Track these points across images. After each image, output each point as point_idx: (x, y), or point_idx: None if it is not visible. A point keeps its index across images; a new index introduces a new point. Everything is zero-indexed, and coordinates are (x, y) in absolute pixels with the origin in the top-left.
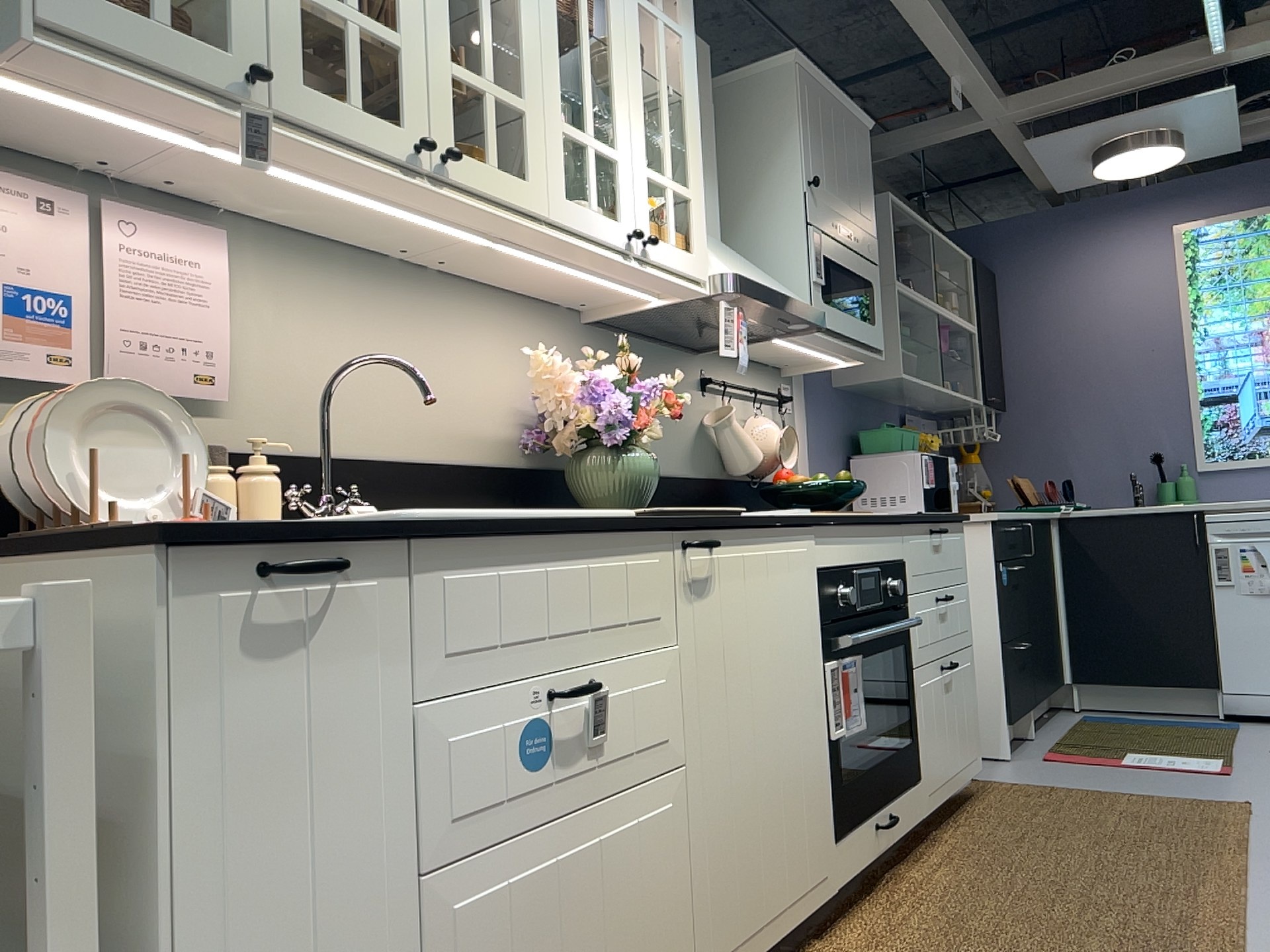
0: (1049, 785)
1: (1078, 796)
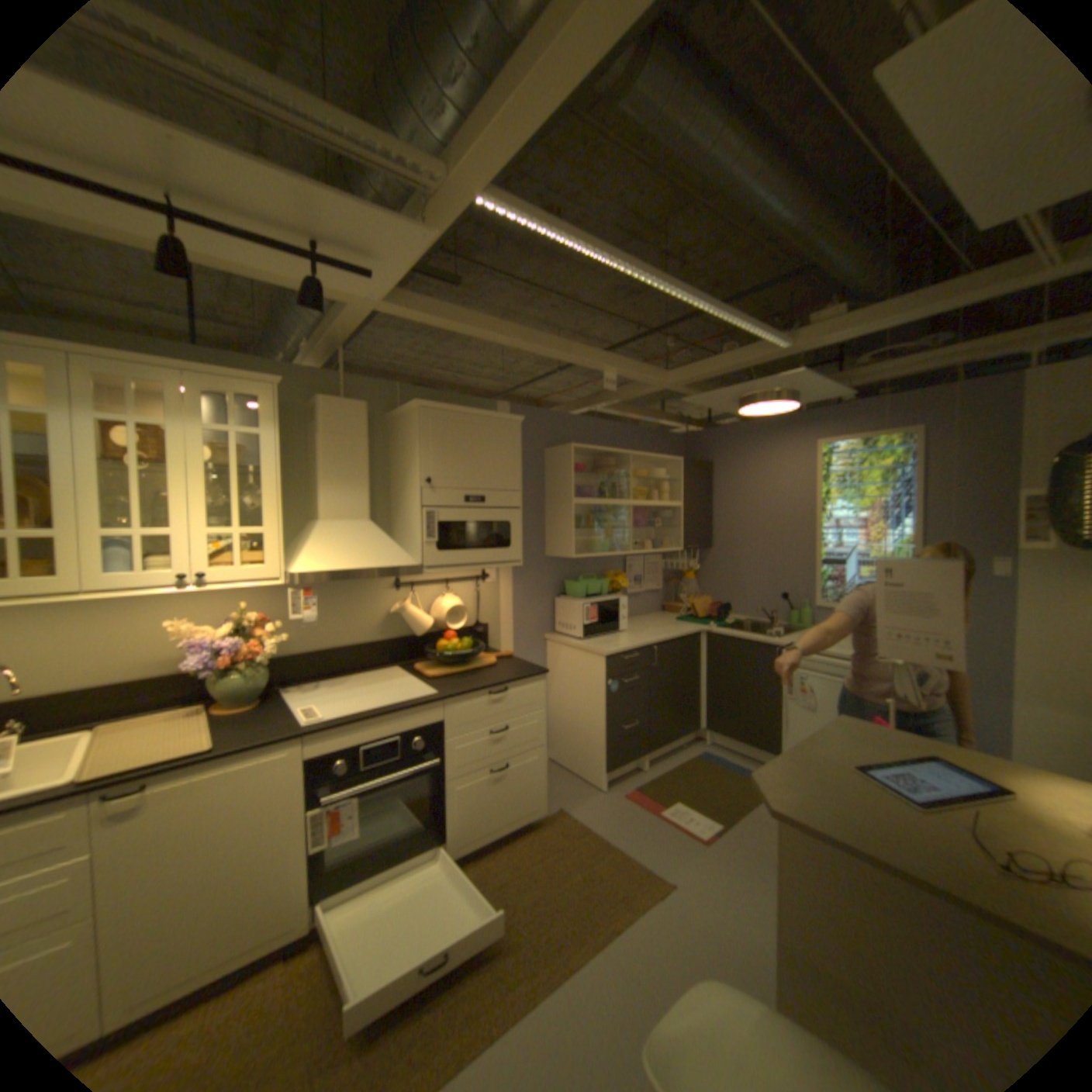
0: (590, 830)
1: (589, 848)
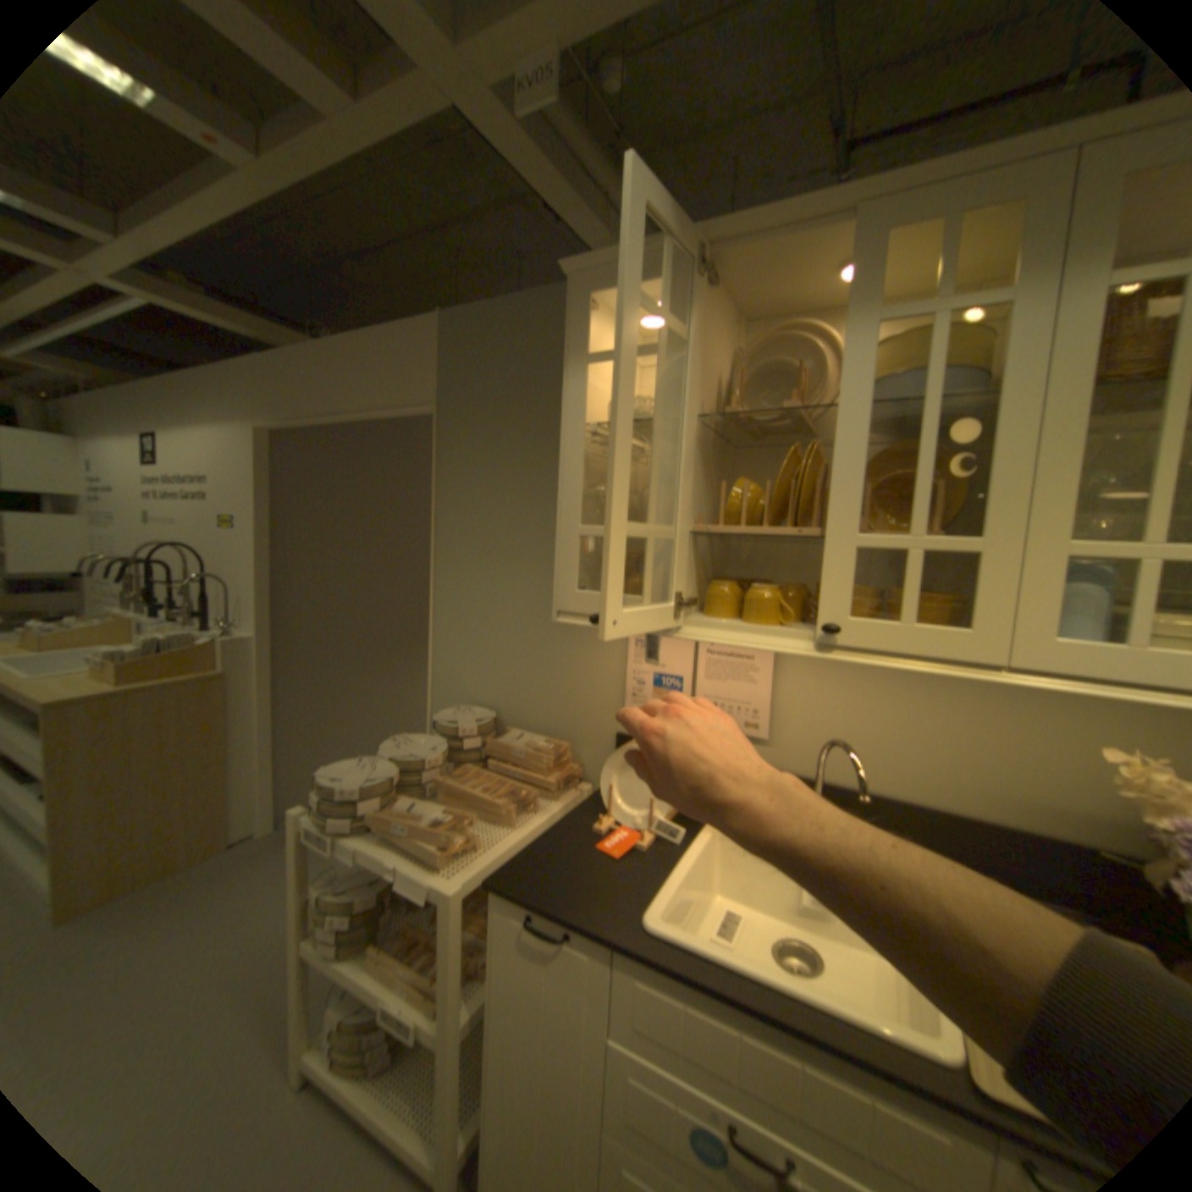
0: None
1: None
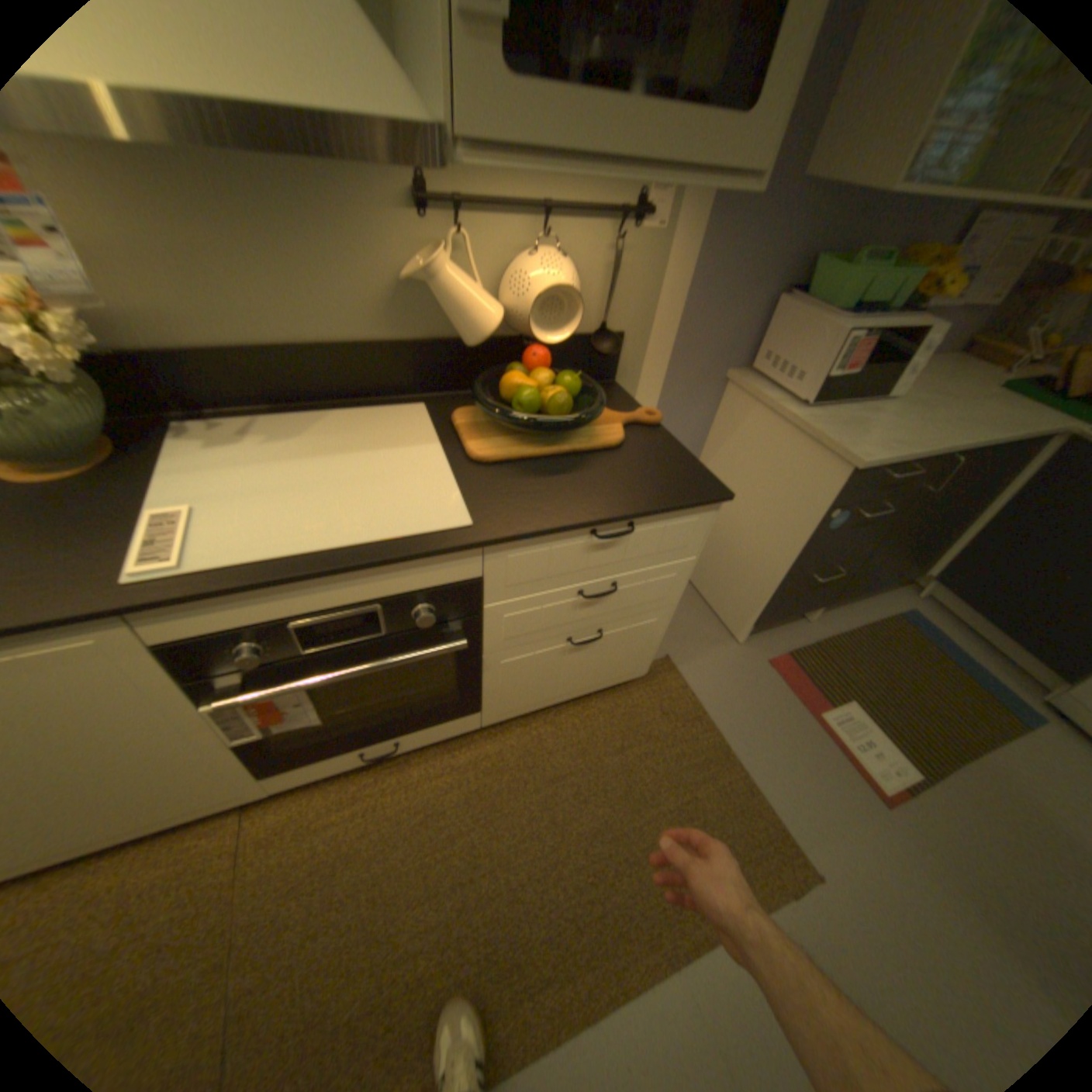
0: (704, 711)
1: (697, 748)
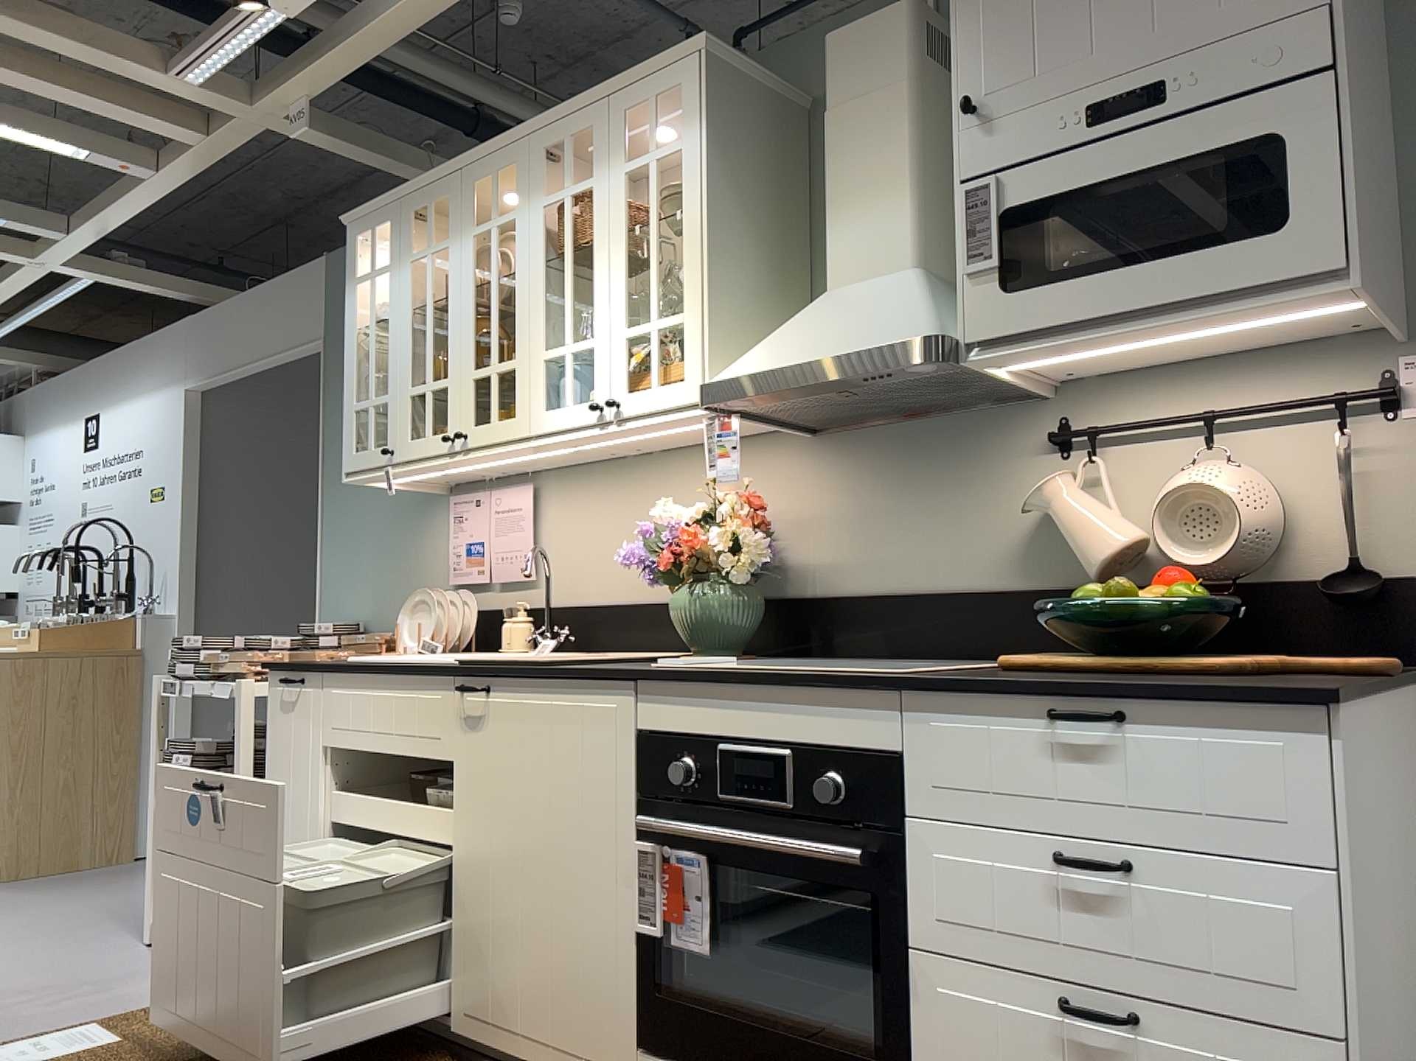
0: None
1: None
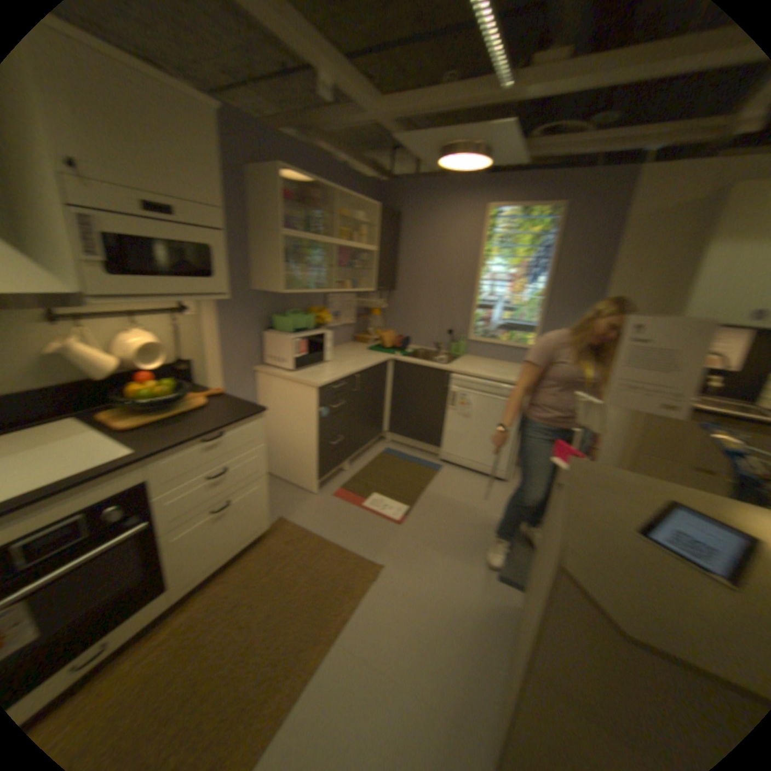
0: (310, 530)
1: (311, 548)
